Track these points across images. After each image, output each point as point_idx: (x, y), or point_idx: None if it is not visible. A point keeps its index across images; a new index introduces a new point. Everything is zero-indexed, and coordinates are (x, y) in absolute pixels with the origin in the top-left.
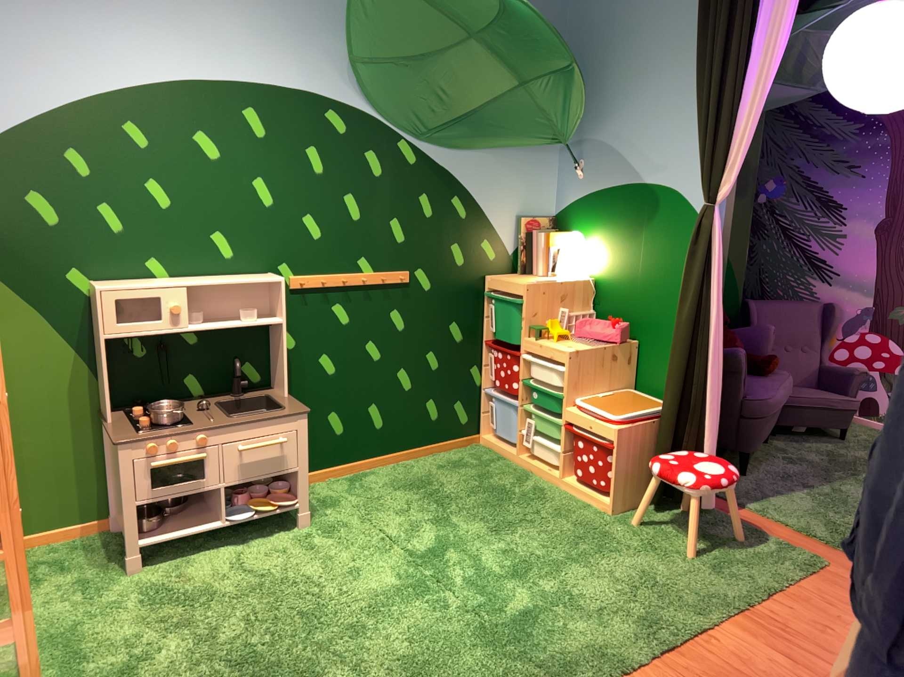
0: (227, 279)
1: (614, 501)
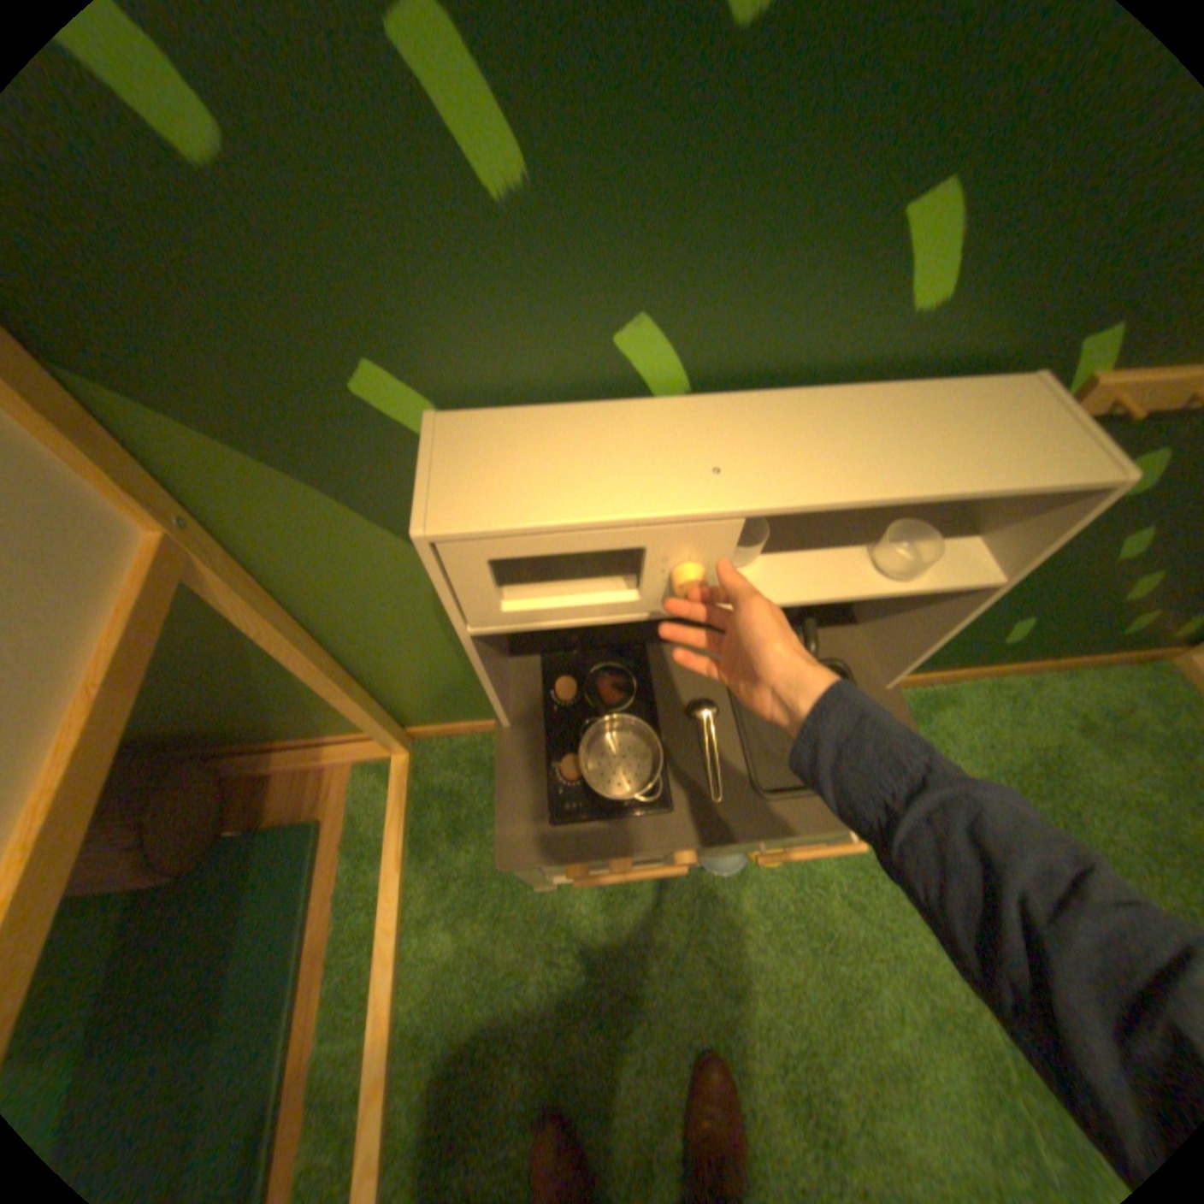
0: (904, 458)
1: None
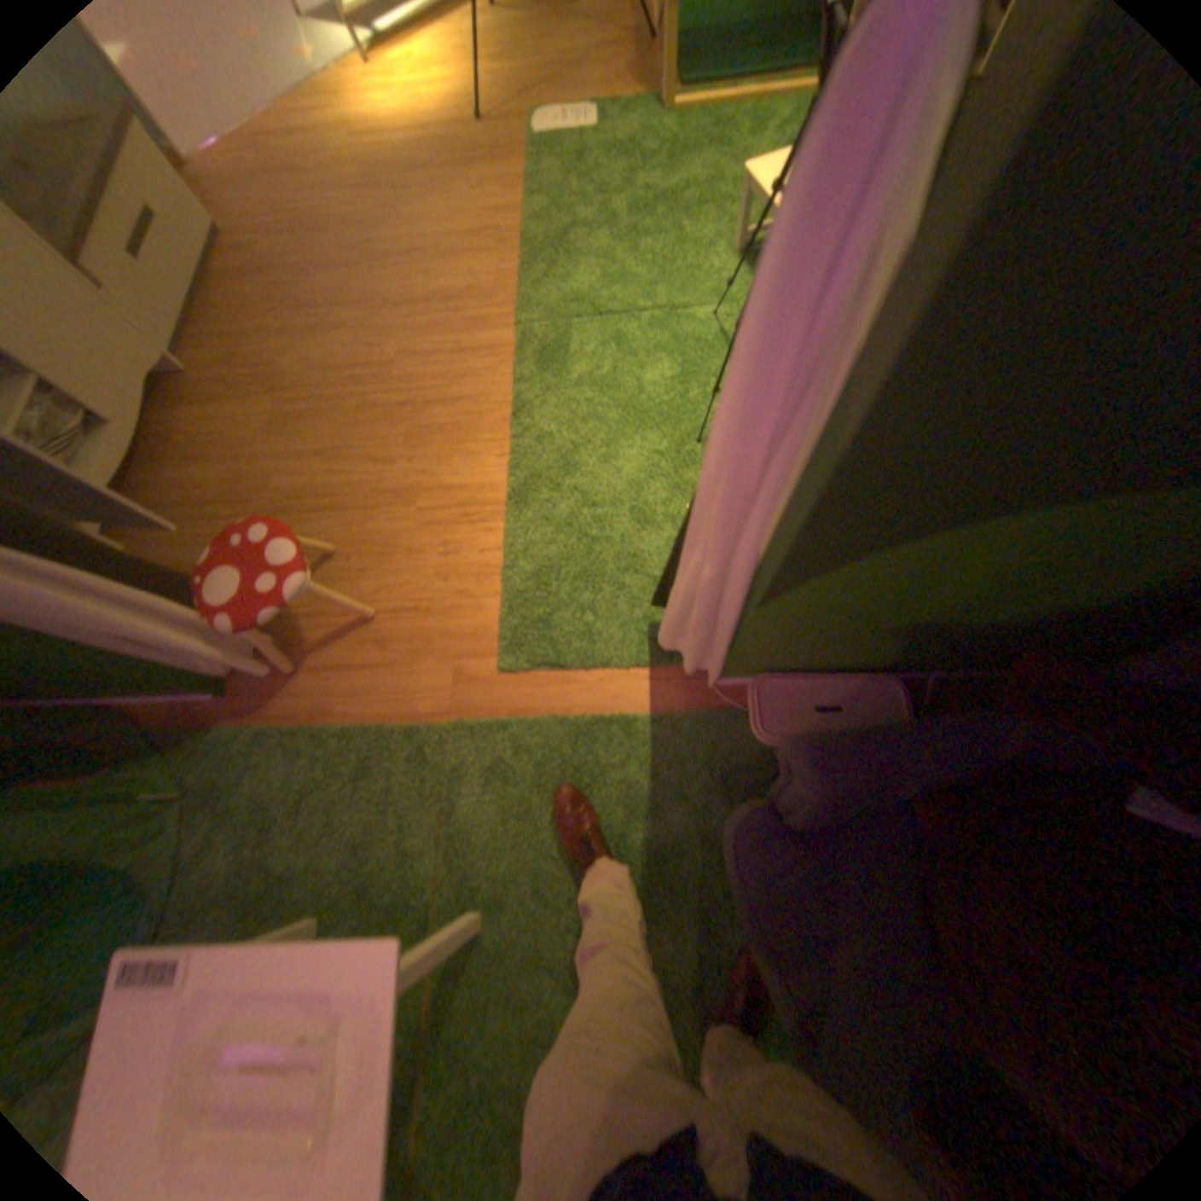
0: None
1: None
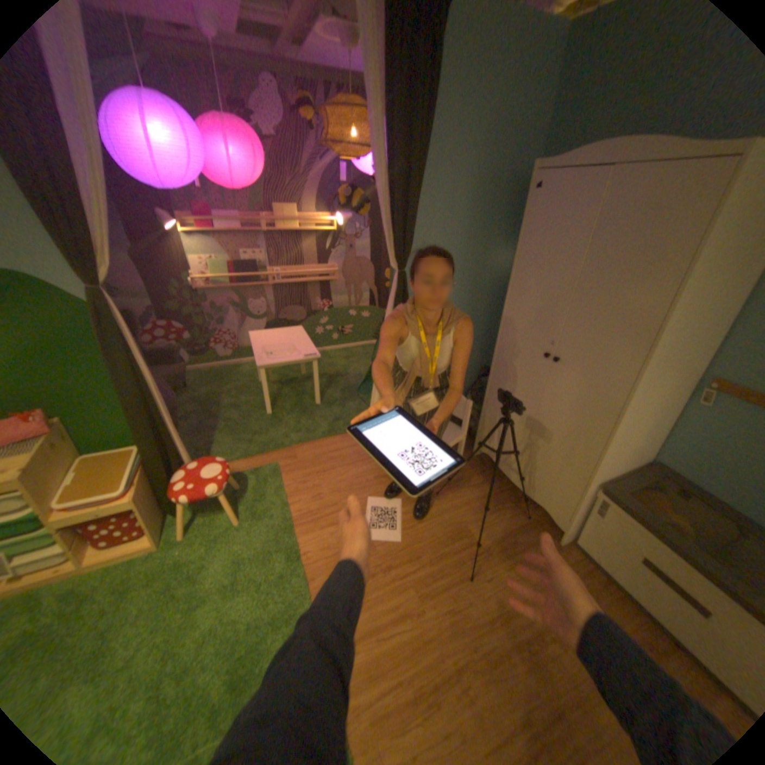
0: None
1: (150, 541)
